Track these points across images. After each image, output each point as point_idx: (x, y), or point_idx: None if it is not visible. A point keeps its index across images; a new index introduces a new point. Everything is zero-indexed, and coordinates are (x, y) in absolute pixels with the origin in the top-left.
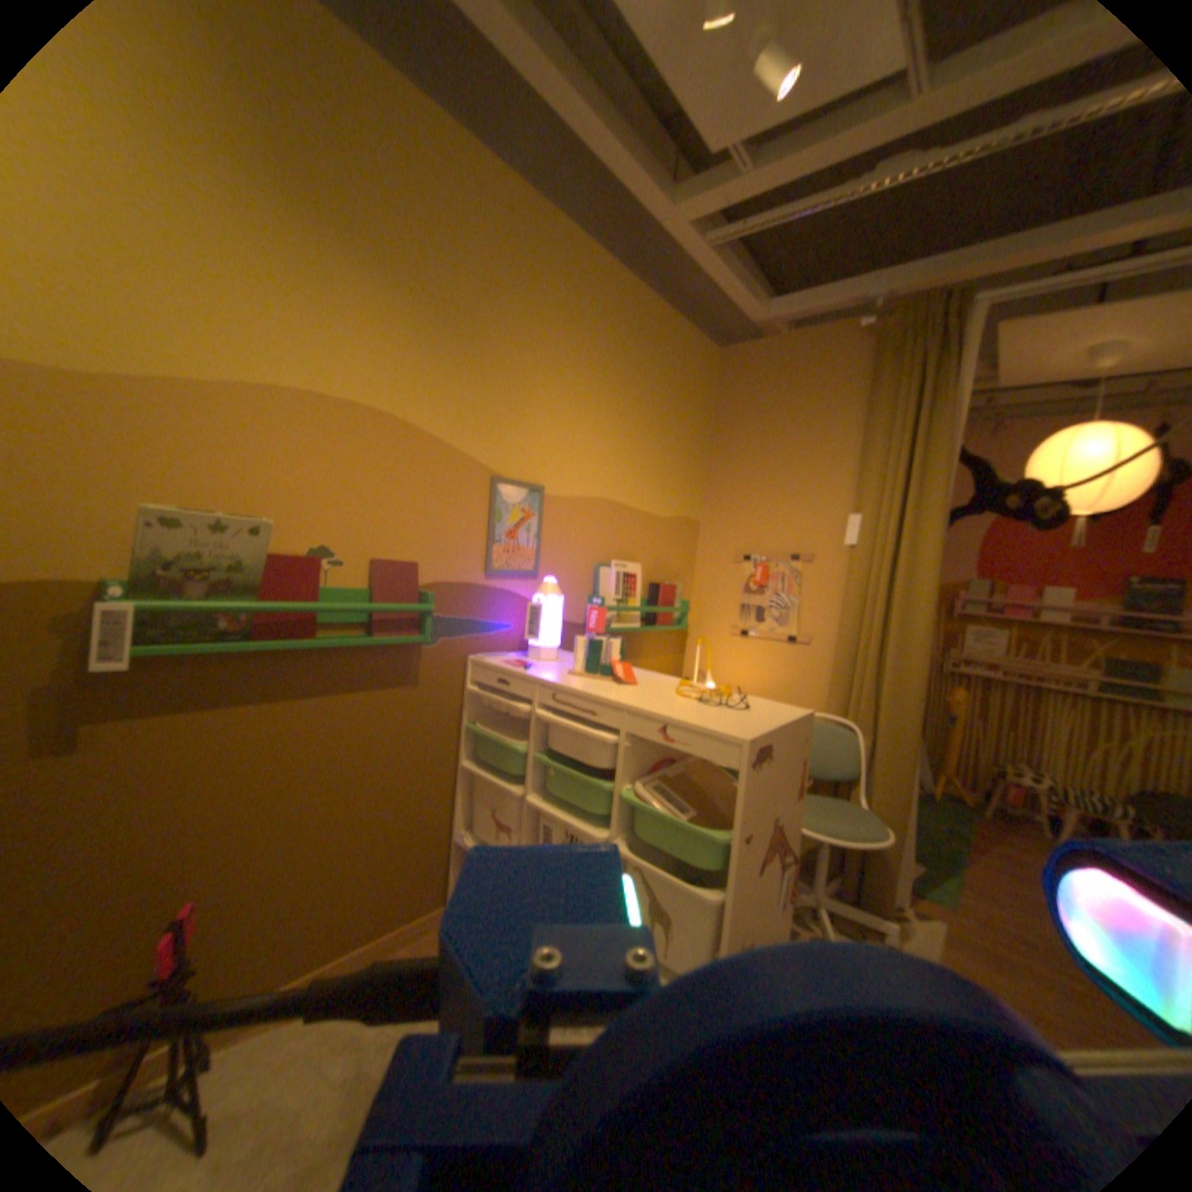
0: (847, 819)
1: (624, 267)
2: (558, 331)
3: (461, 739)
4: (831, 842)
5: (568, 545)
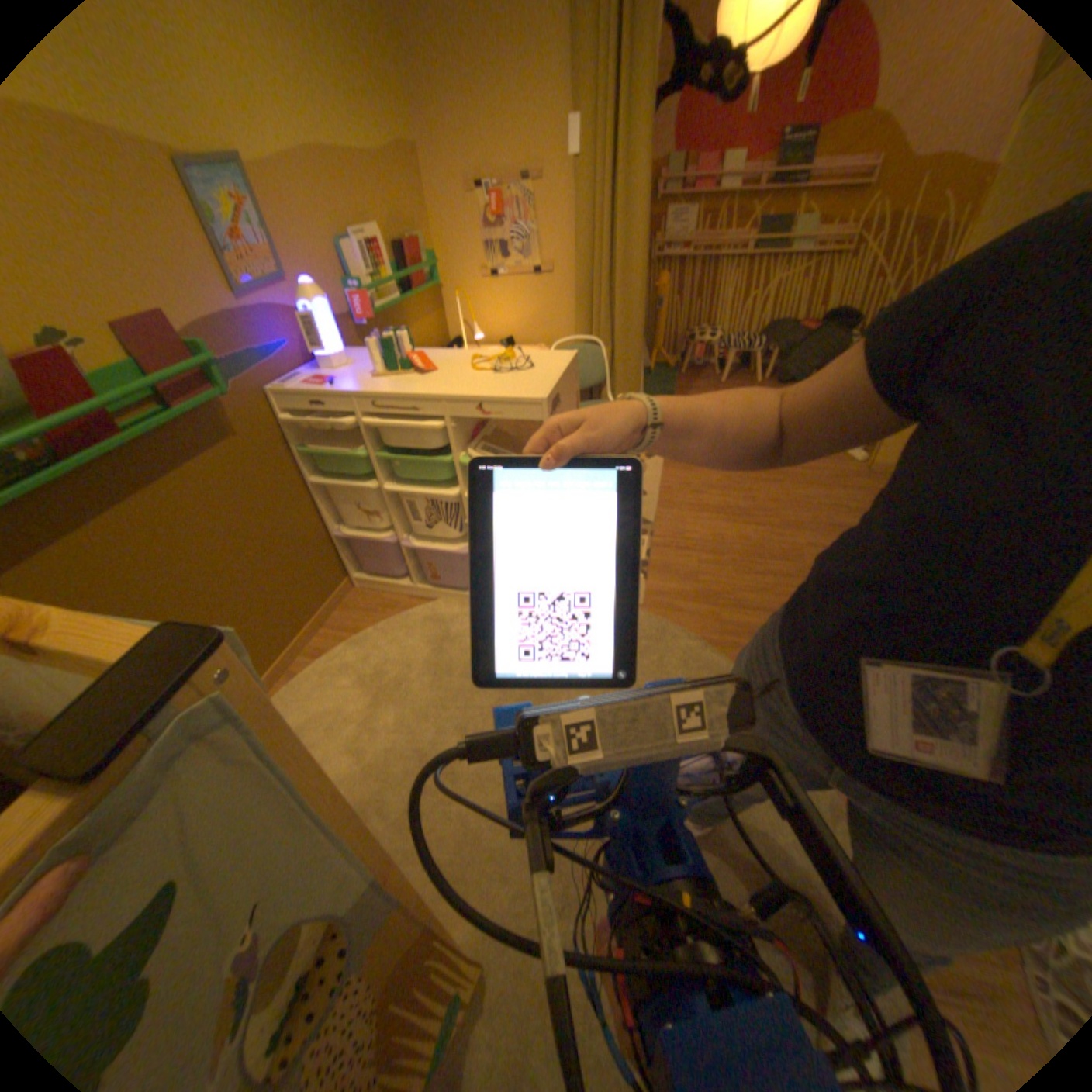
0: None
1: None
2: None
3: (295, 461)
4: None
5: (295, 223)
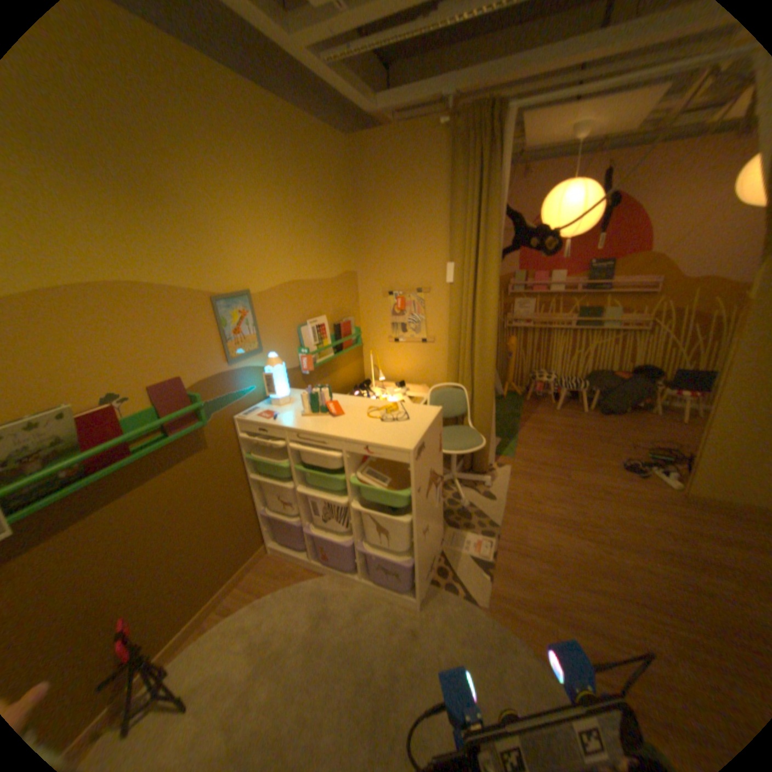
0: (462, 437)
1: (259, 89)
2: (223, 165)
3: (243, 463)
4: (456, 453)
5: (276, 321)
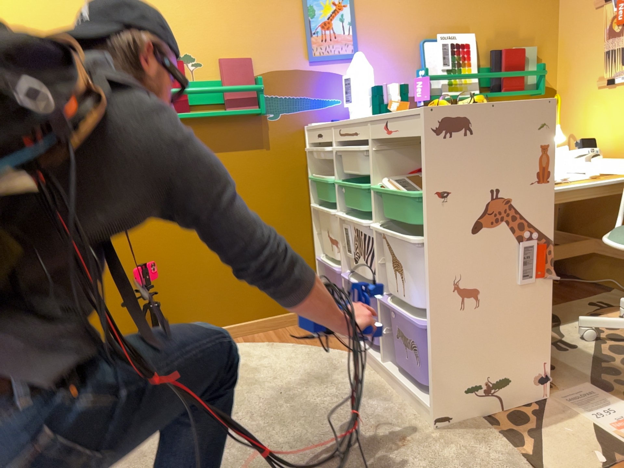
0: None
1: None
2: None
3: (309, 187)
4: None
5: (385, 26)
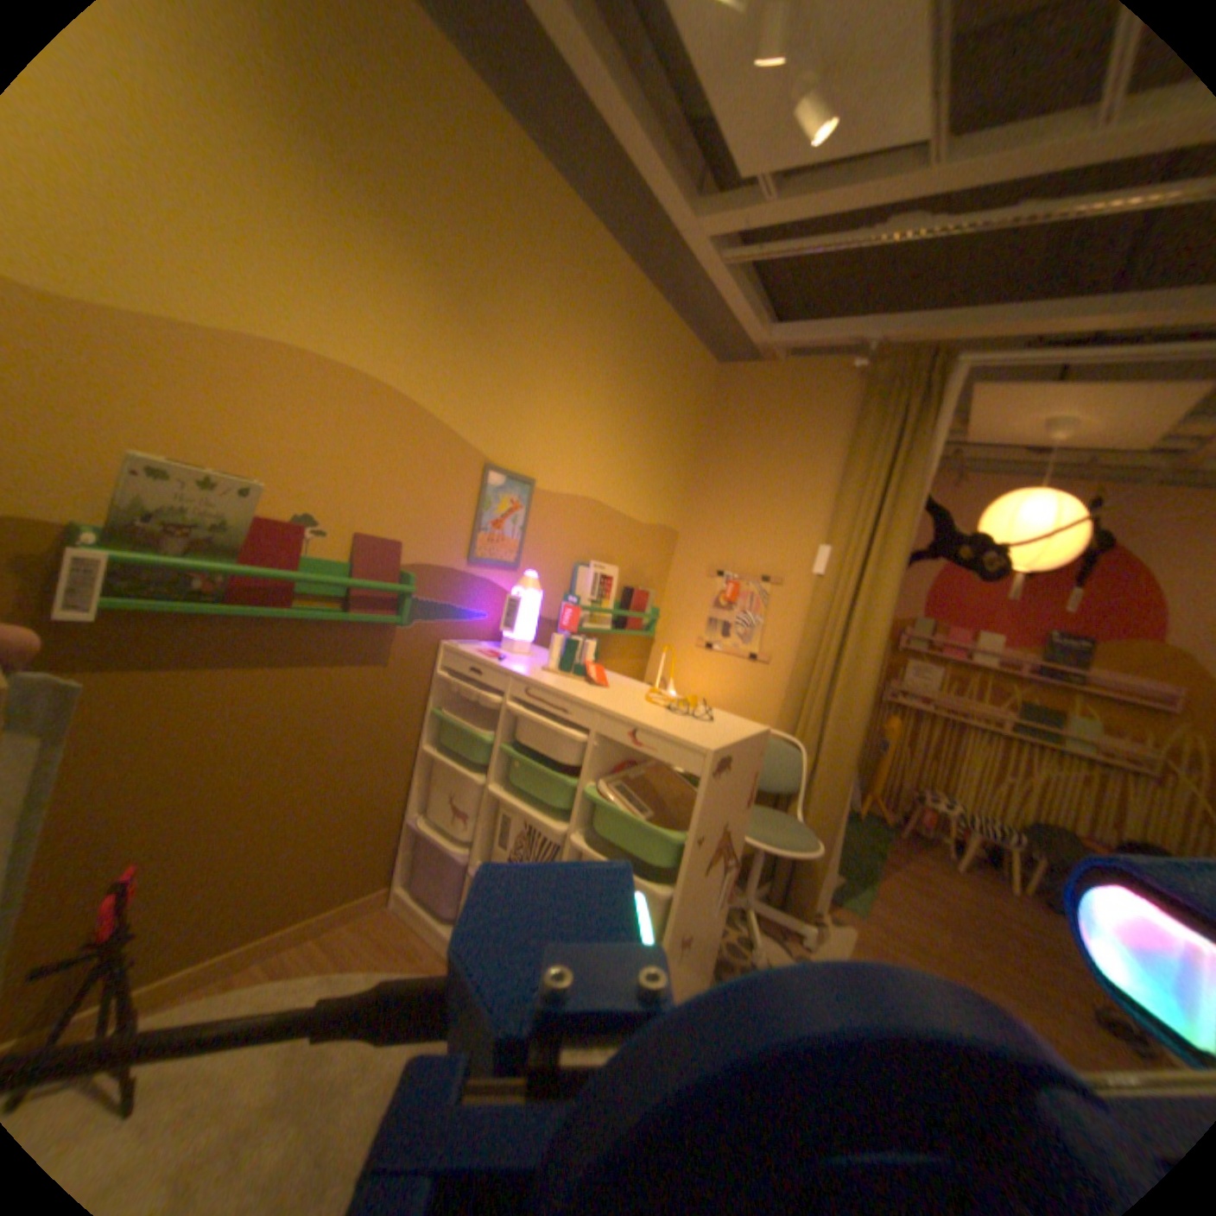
0: (784, 829)
1: (637, 270)
2: (566, 326)
3: (423, 723)
4: (767, 850)
5: (551, 541)
